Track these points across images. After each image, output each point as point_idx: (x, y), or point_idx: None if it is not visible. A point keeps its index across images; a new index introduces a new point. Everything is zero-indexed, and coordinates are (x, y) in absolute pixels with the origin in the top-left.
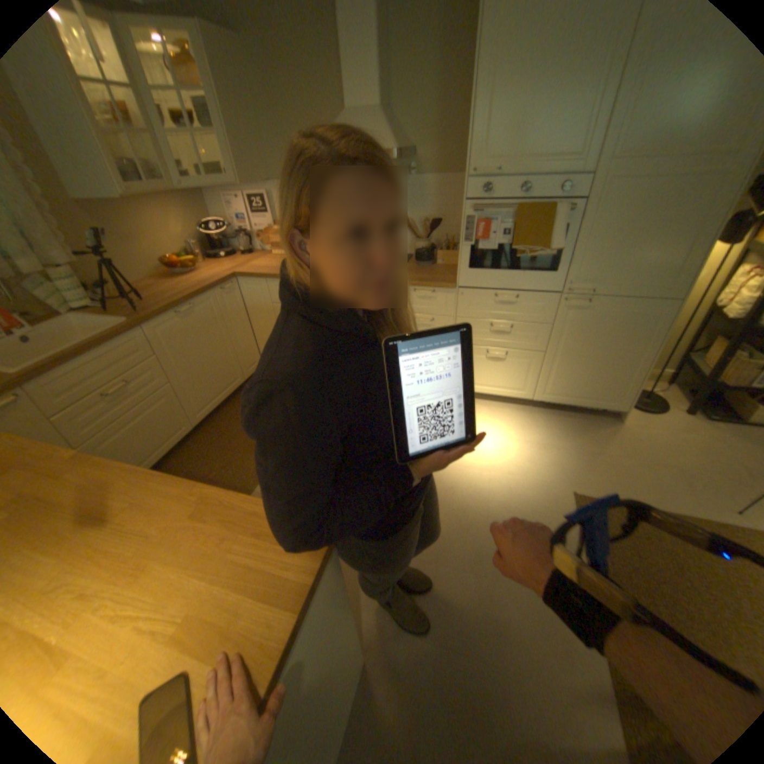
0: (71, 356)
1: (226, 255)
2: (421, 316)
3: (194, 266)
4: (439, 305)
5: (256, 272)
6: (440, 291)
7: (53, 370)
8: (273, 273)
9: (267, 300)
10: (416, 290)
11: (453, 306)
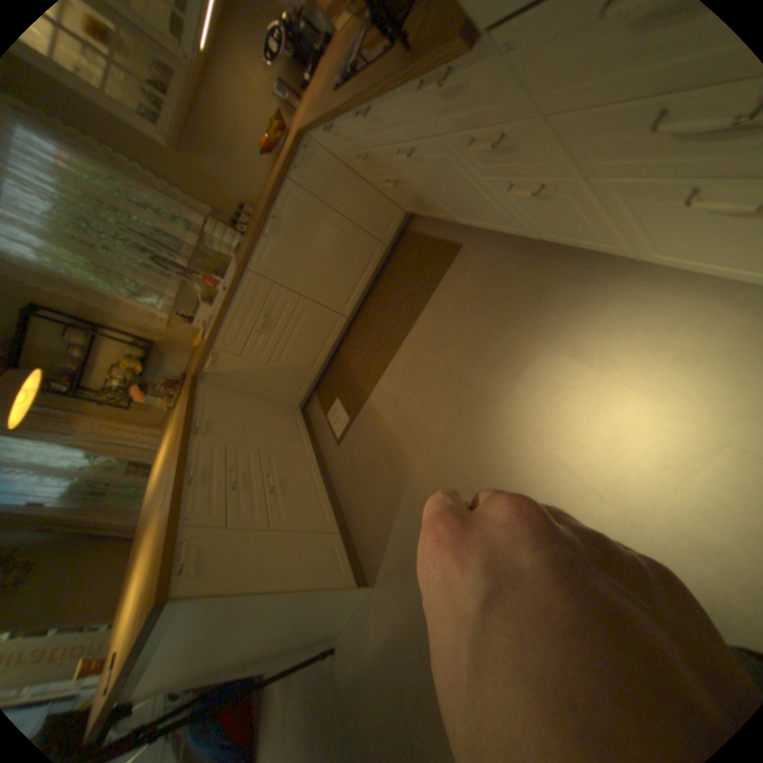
0: (220, 318)
1: (309, 72)
2: (480, 128)
3: (283, 129)
4: (488, 95)
5: (306, 116)
6: (460, 61)
7: (218, 331)
8: (311, 114)
9: (340, 149)
10: (423, 77)
11: (516, 86)
